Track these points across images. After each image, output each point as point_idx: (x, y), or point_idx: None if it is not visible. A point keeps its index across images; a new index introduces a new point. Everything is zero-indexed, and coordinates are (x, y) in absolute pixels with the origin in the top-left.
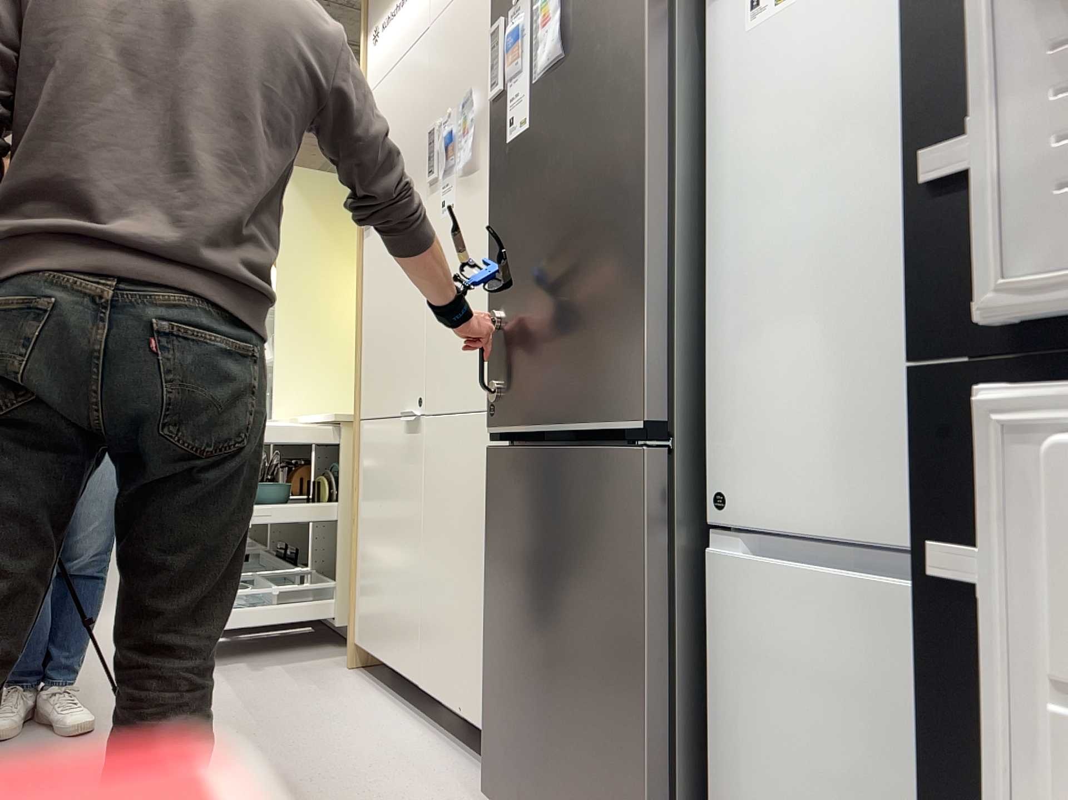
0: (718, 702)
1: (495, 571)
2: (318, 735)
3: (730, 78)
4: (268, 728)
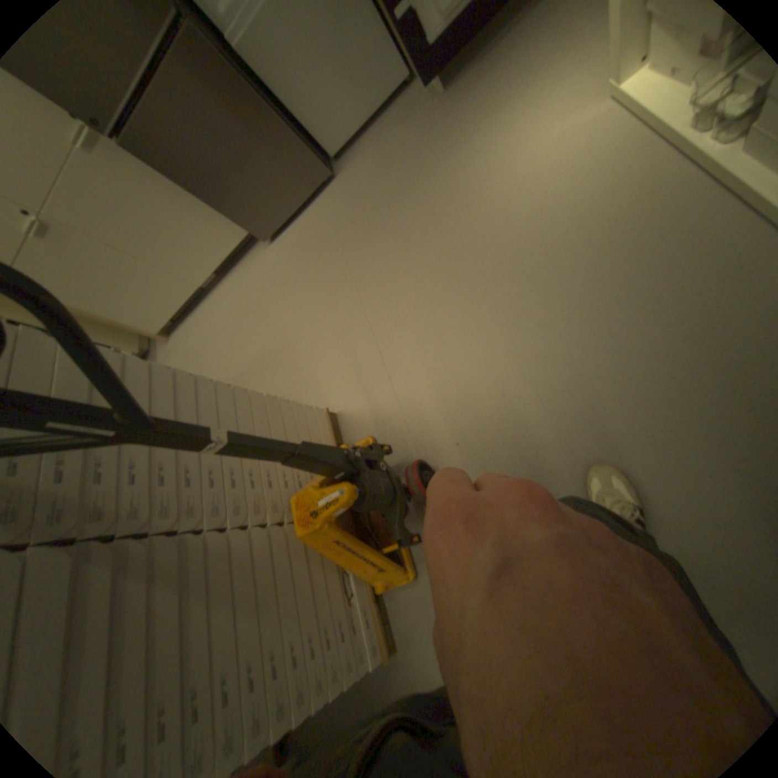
0: (278, 95)
1: (185, 176)
2: (213, 326)
3: None
4: (205, 347)
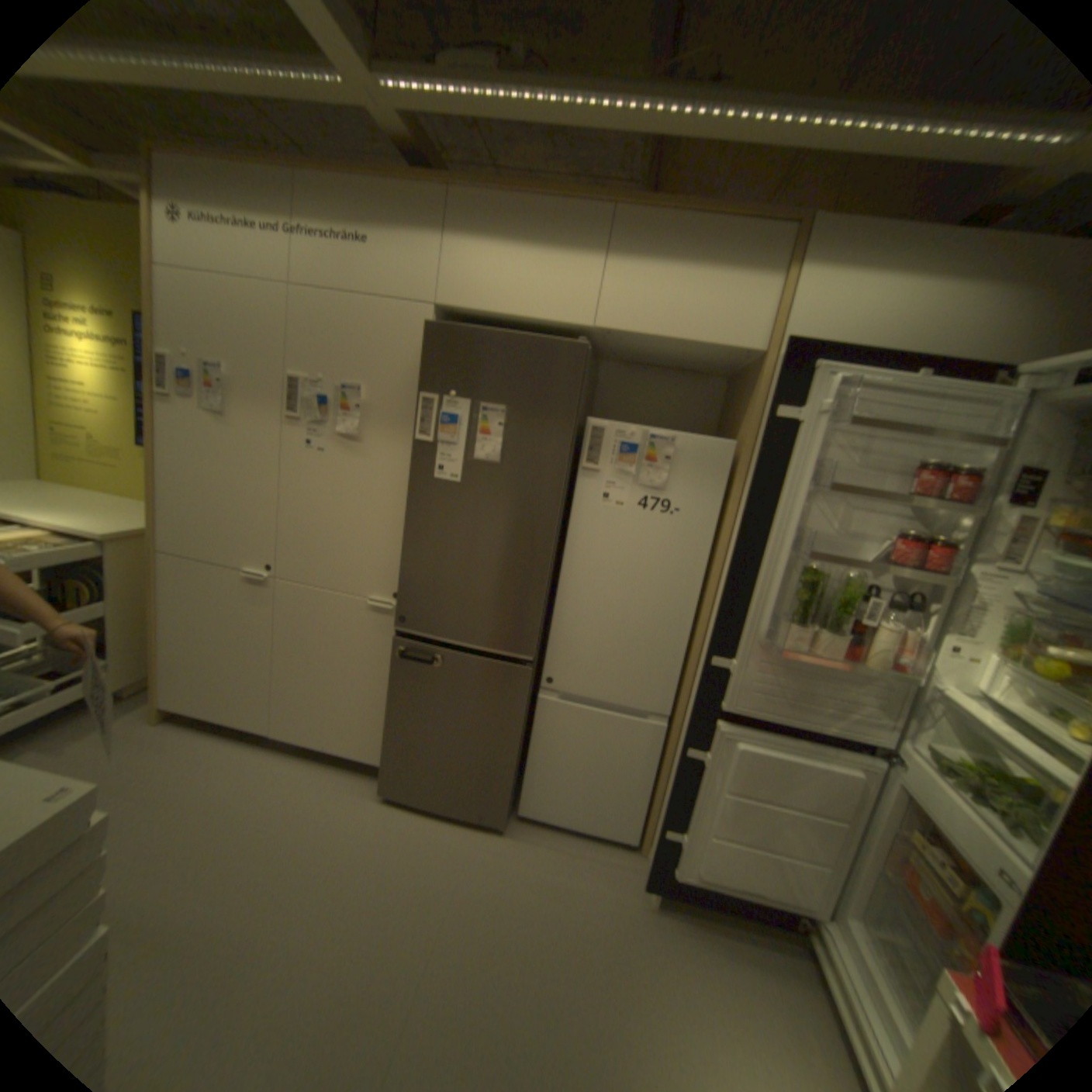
0: (531, 744)
1: (400, 697)
2: (210, 793)
3: (584, 517)
4: (162, 804)
